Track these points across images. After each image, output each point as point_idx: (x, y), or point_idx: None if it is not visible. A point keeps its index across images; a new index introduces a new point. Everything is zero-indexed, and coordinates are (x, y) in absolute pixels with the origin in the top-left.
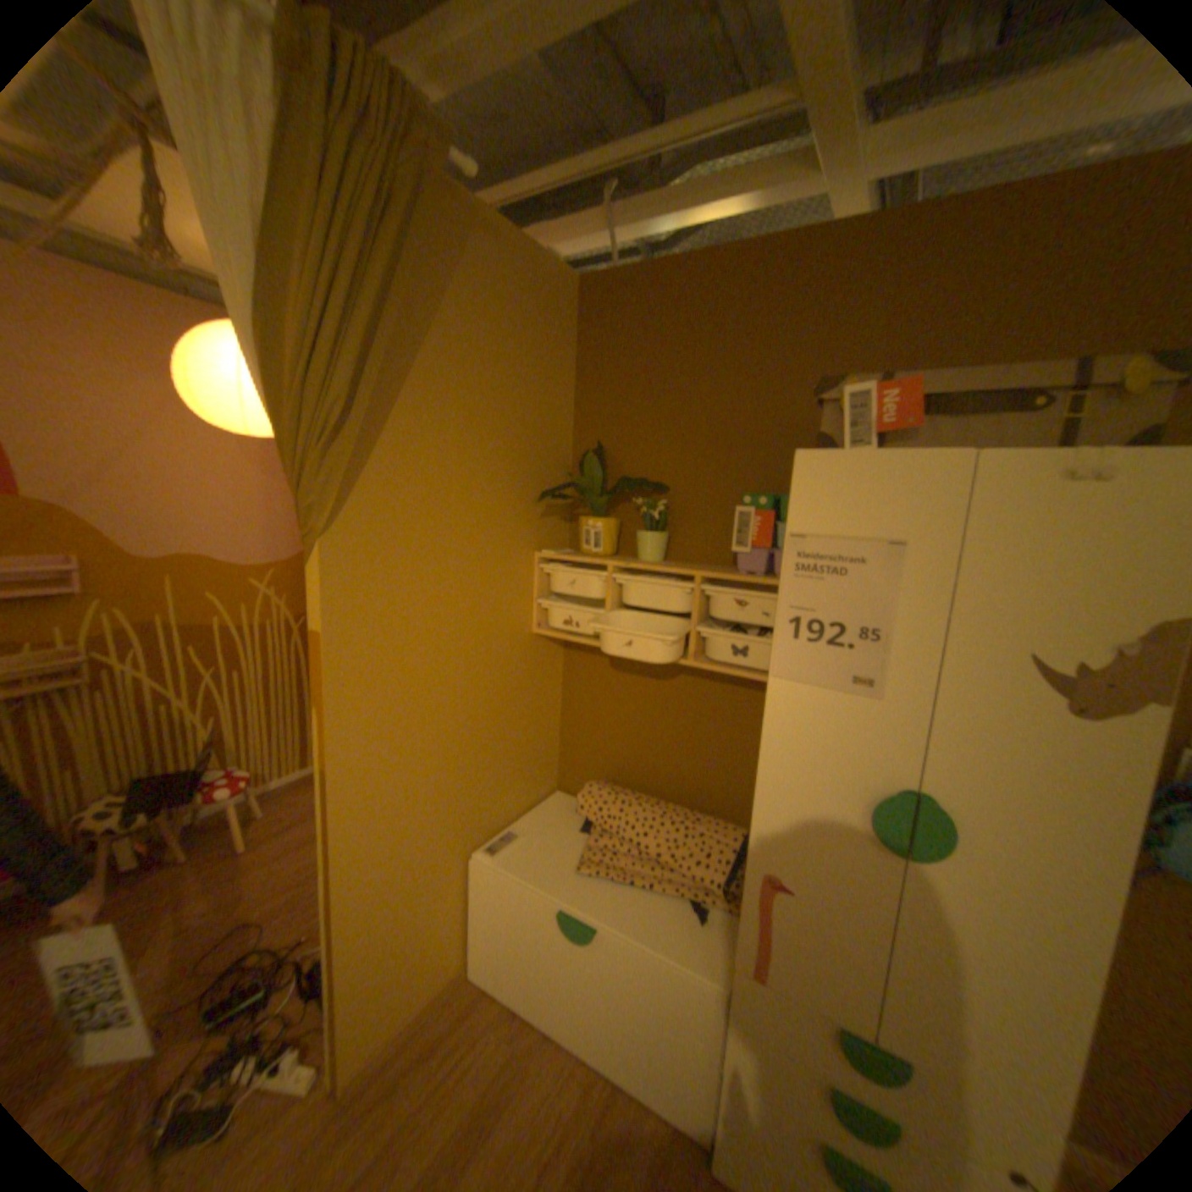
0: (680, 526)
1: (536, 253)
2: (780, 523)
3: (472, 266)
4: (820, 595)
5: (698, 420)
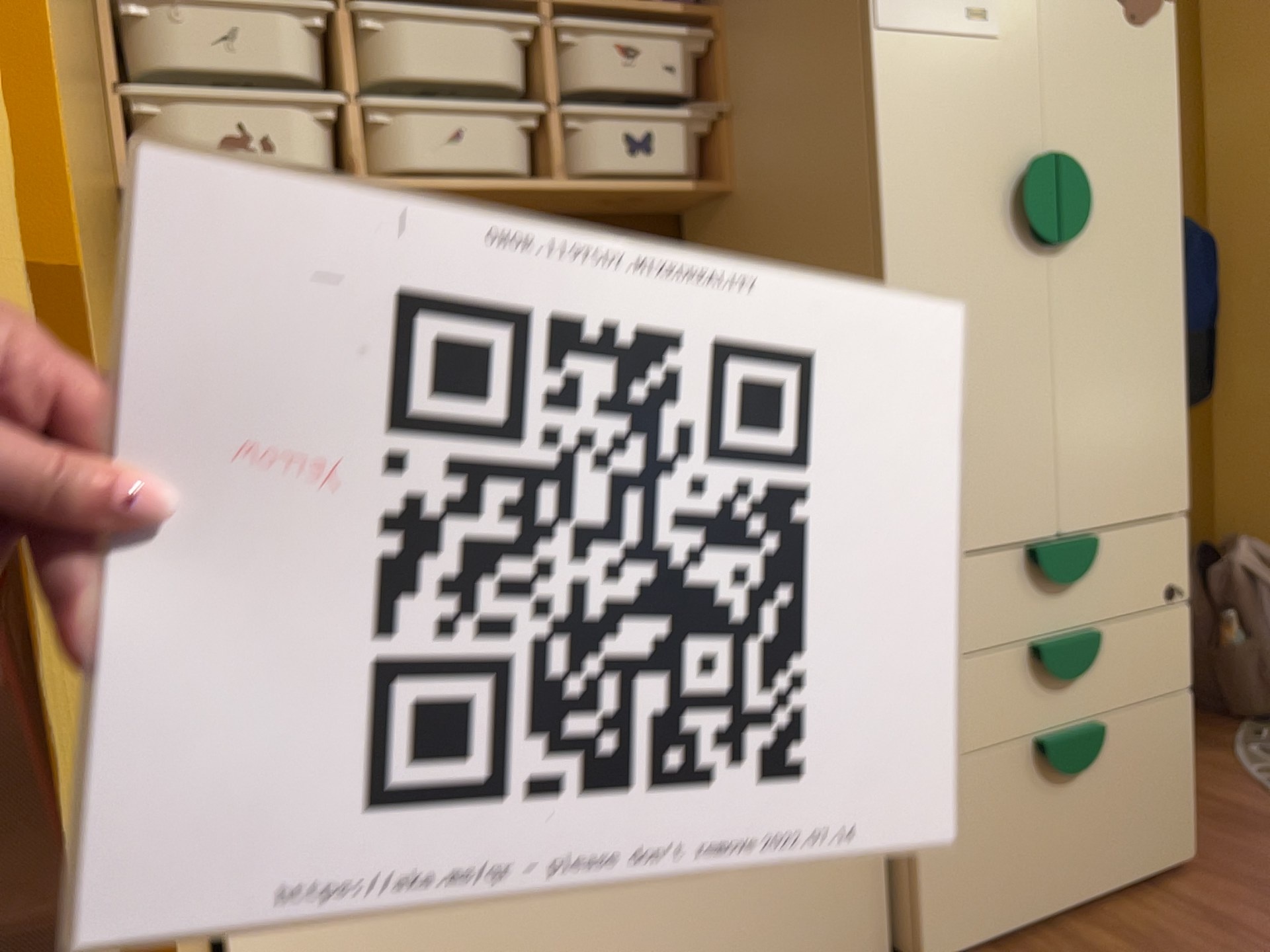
0: None
1: None
2: None
3: None
4: None
5: None
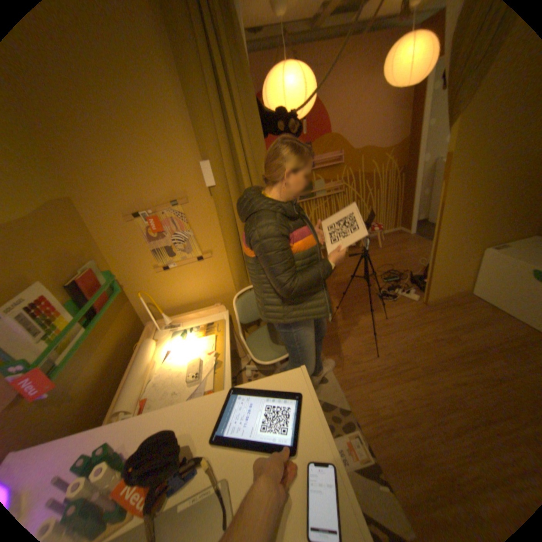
0: None
1: None
2: None
3: None
4: None
5: None
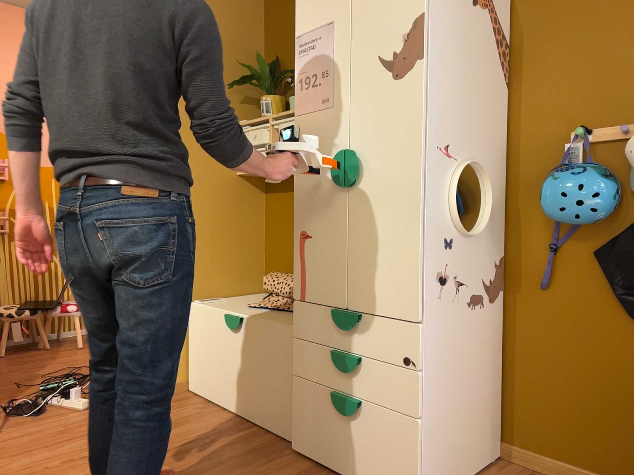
0: None
1: None
2: None
3: None
4: (307, 63)
5: None
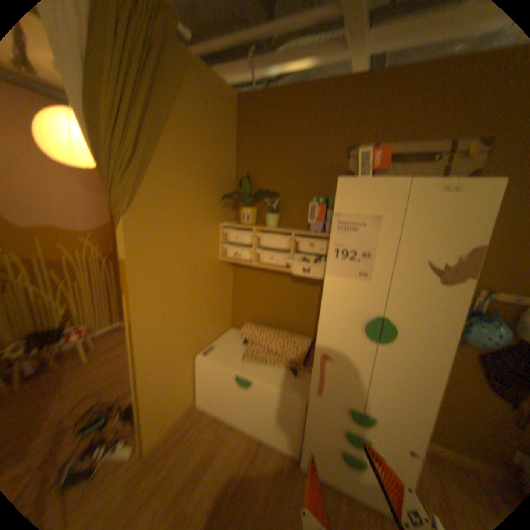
0: (284, 211)
1: (218, 79)
2: (328, 210)
3: (188, 84)
4: (347, 239)
5: (292, 163)
